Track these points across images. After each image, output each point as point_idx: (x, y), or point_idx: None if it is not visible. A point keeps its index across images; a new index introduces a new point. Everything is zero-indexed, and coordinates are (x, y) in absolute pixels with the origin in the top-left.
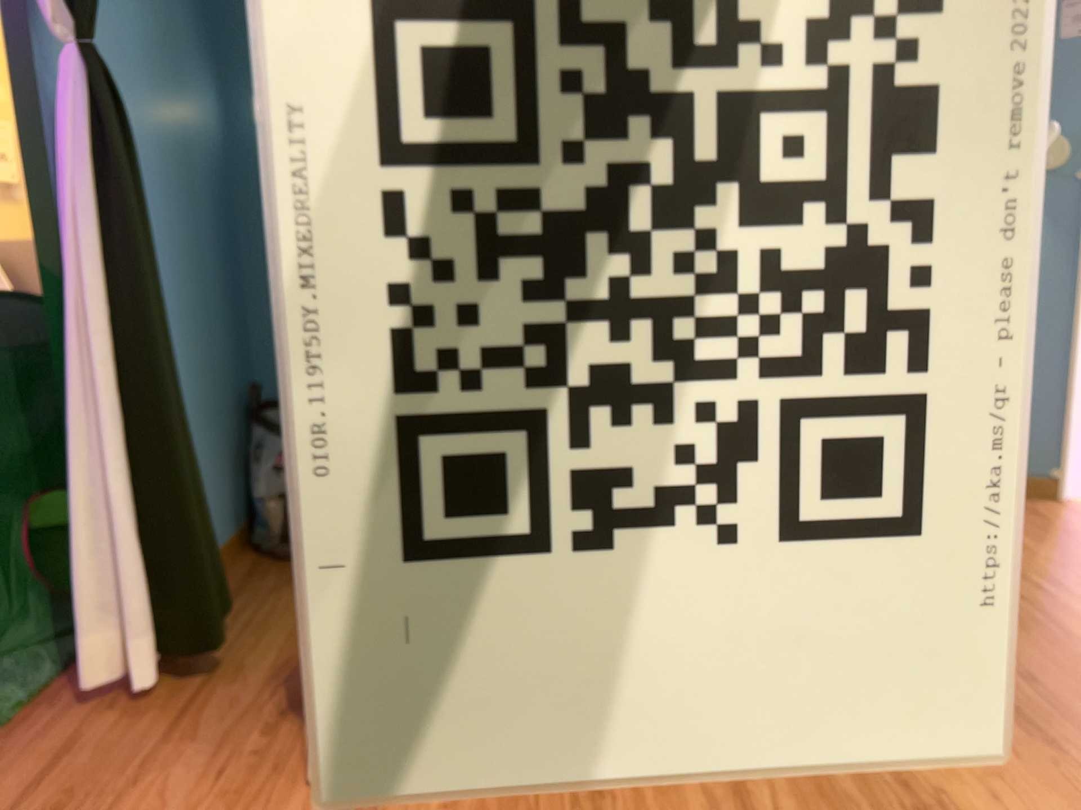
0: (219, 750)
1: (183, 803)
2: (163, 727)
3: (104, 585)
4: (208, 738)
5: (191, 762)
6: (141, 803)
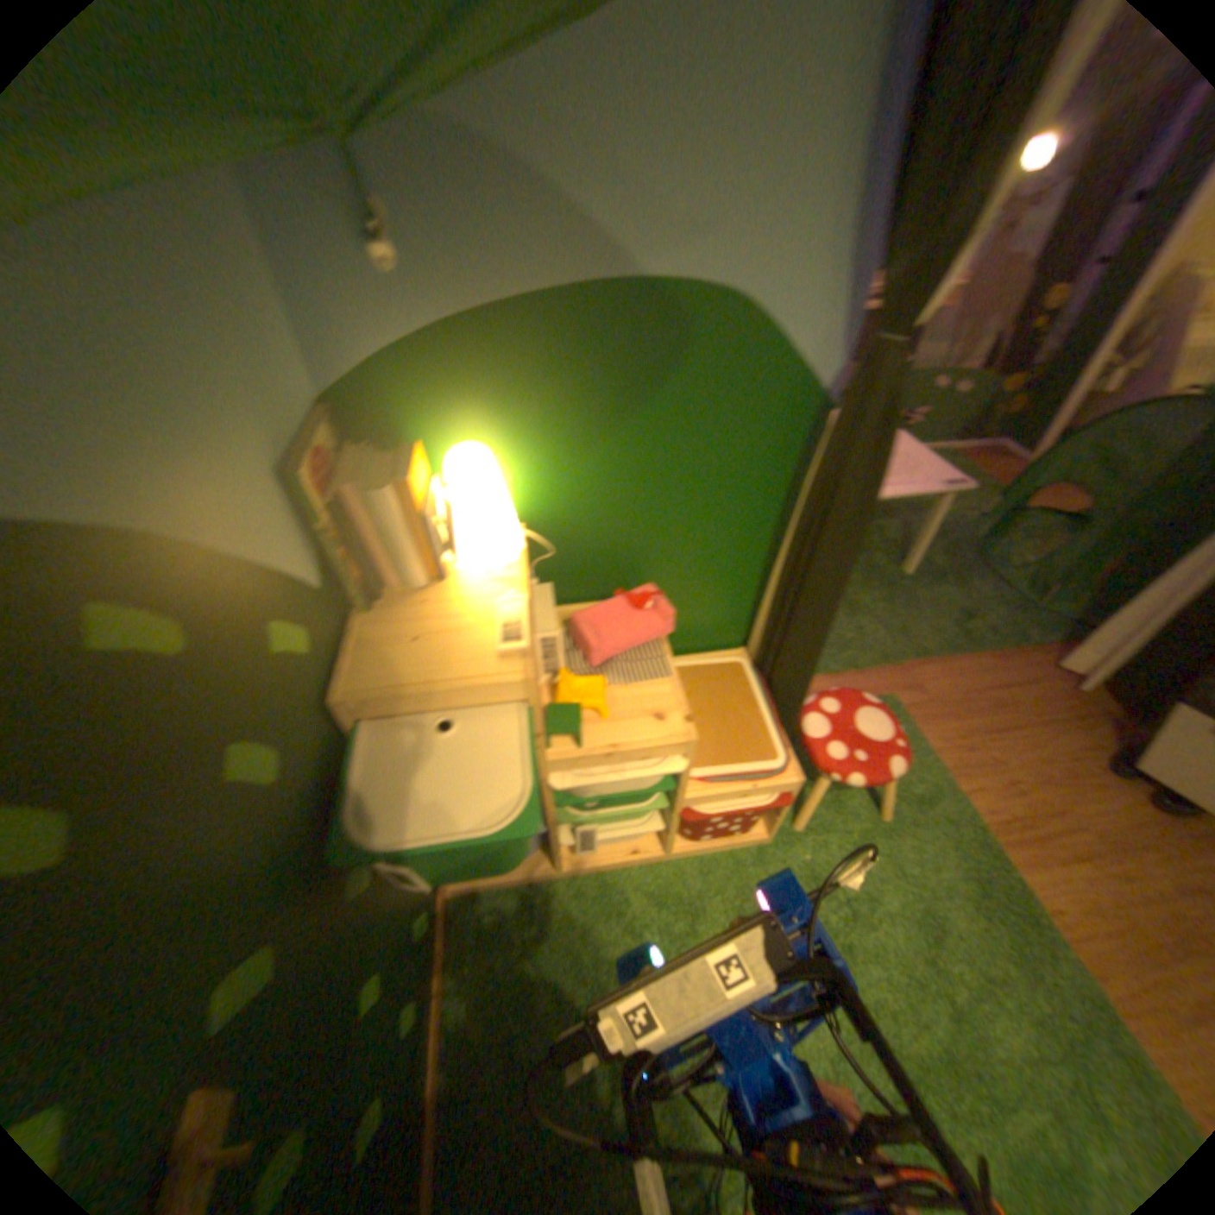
0: (1093, 756)
1: (1056, 760)
2: (1080, 719)
3: (1120, 644)
4: (1094, 746)
5: (1076, 748)
6: (1041, 742)
